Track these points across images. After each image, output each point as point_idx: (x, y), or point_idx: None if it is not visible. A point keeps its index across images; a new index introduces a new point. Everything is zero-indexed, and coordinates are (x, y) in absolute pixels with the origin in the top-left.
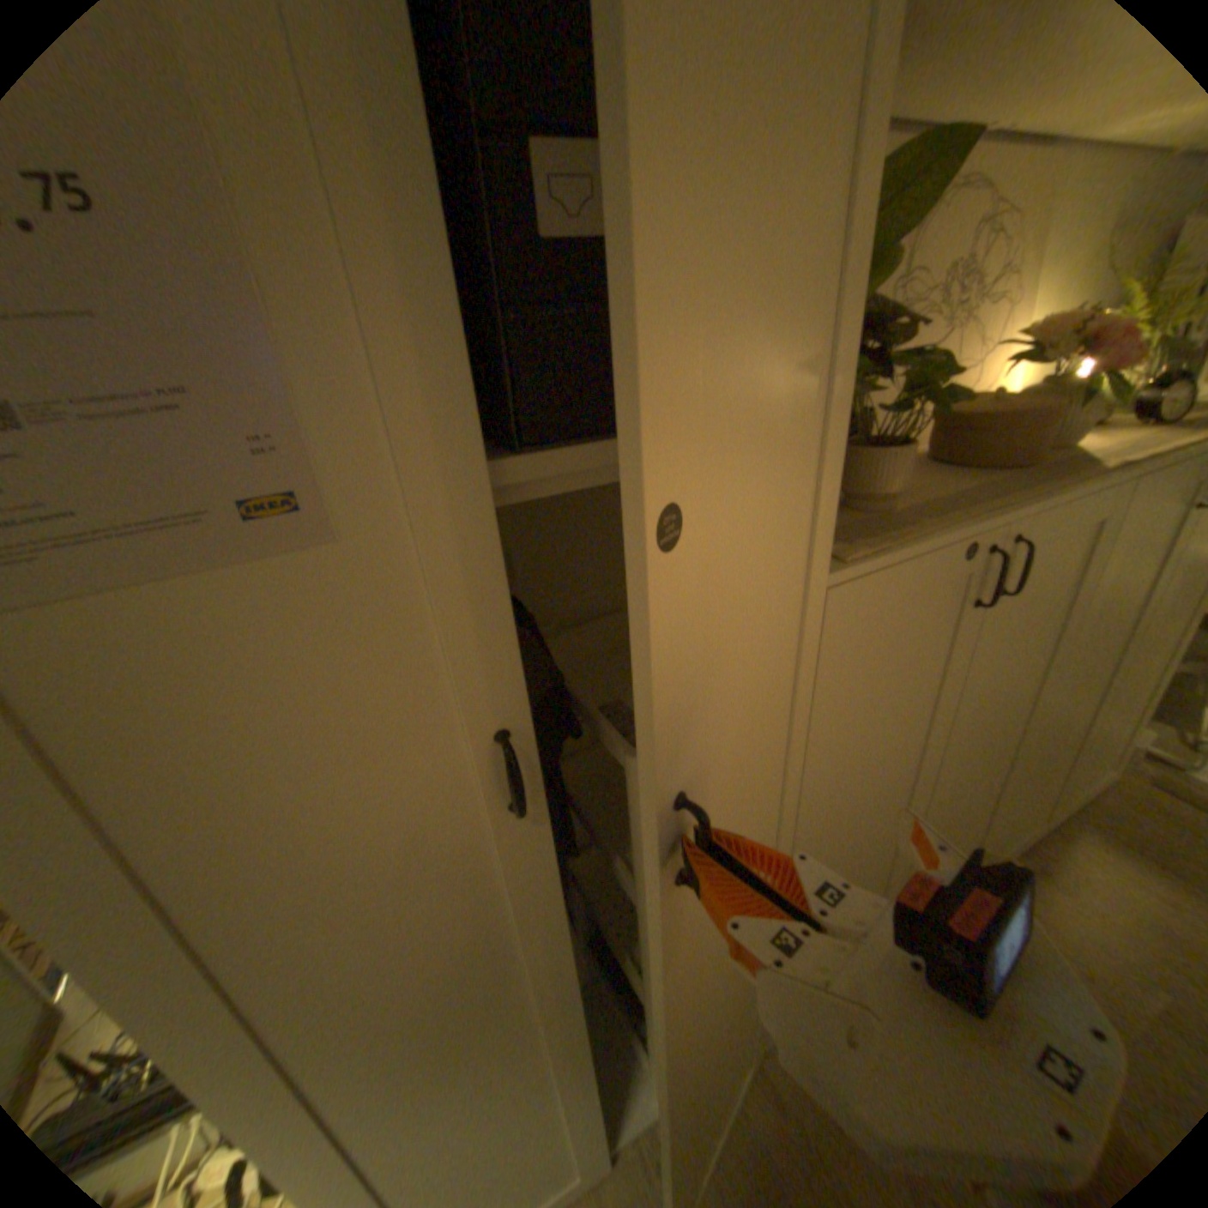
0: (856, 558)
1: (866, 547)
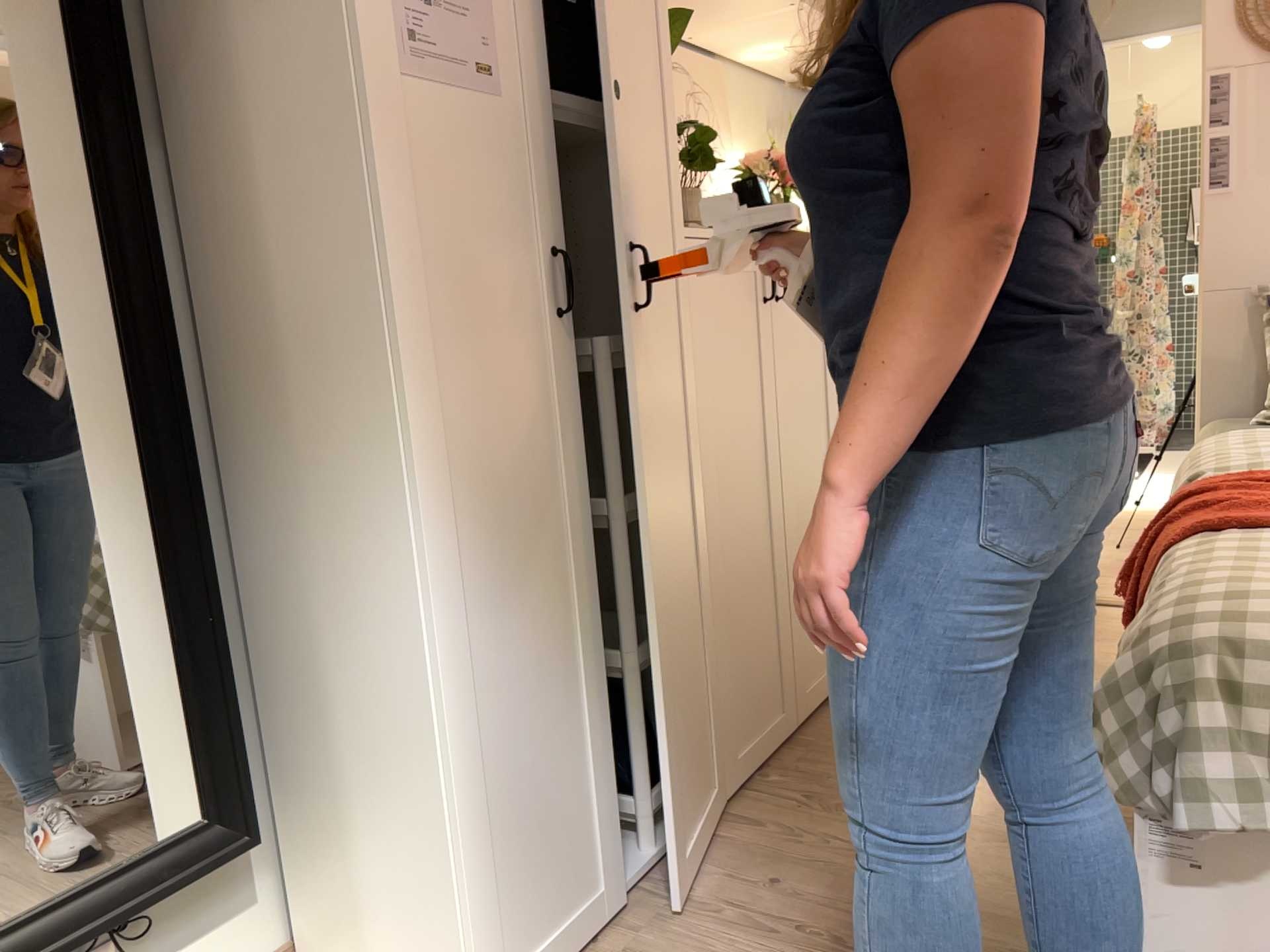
0: (687, 223)
1: (689, 224)
